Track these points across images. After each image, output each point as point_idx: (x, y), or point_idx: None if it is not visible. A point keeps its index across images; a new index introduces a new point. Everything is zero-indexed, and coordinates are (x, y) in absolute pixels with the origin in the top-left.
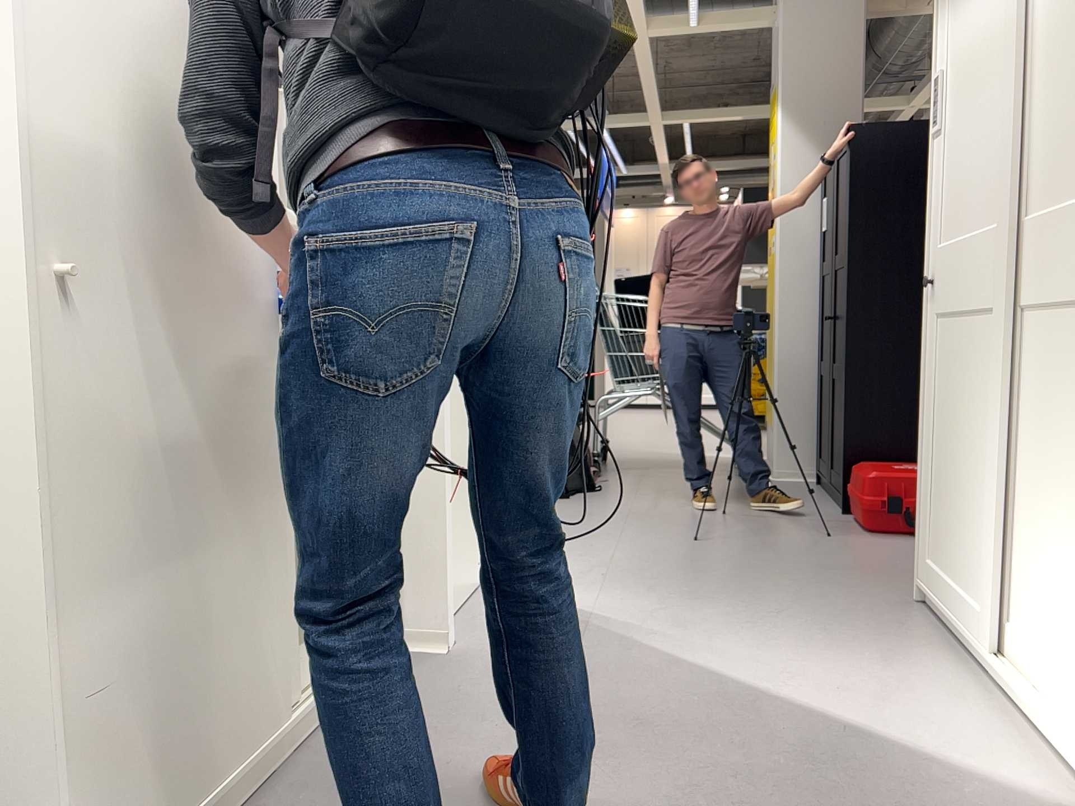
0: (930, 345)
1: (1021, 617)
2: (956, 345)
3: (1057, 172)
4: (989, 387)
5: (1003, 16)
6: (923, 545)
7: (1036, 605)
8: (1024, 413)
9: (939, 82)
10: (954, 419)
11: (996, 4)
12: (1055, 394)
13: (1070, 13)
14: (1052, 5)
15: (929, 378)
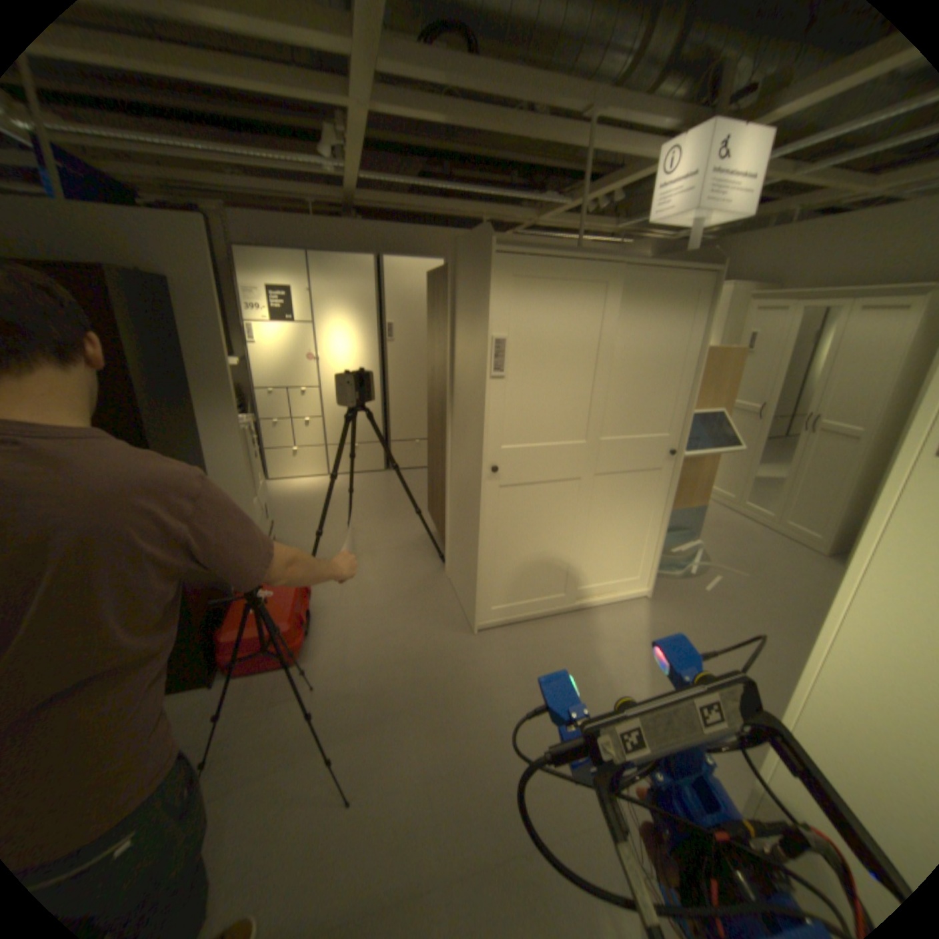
0: (499, 503)
1: (593, 581)
2: (539, 498)
3: (629, 424)
4: (583, 510)
5: (606, 343)
6: (494, 603)
7: (604, 572)
8: (598, 513)
9: (508, 343)
10: (536, 532)
11: (595, 332)
12: (621, 502)
13: (645, 364)
14: (632, 354)
15: (498, 521)
